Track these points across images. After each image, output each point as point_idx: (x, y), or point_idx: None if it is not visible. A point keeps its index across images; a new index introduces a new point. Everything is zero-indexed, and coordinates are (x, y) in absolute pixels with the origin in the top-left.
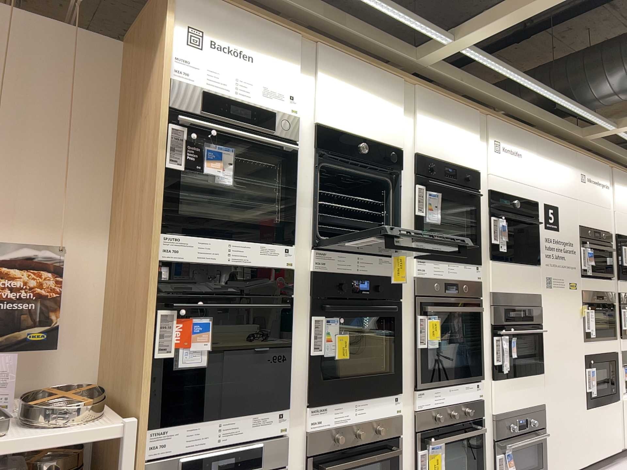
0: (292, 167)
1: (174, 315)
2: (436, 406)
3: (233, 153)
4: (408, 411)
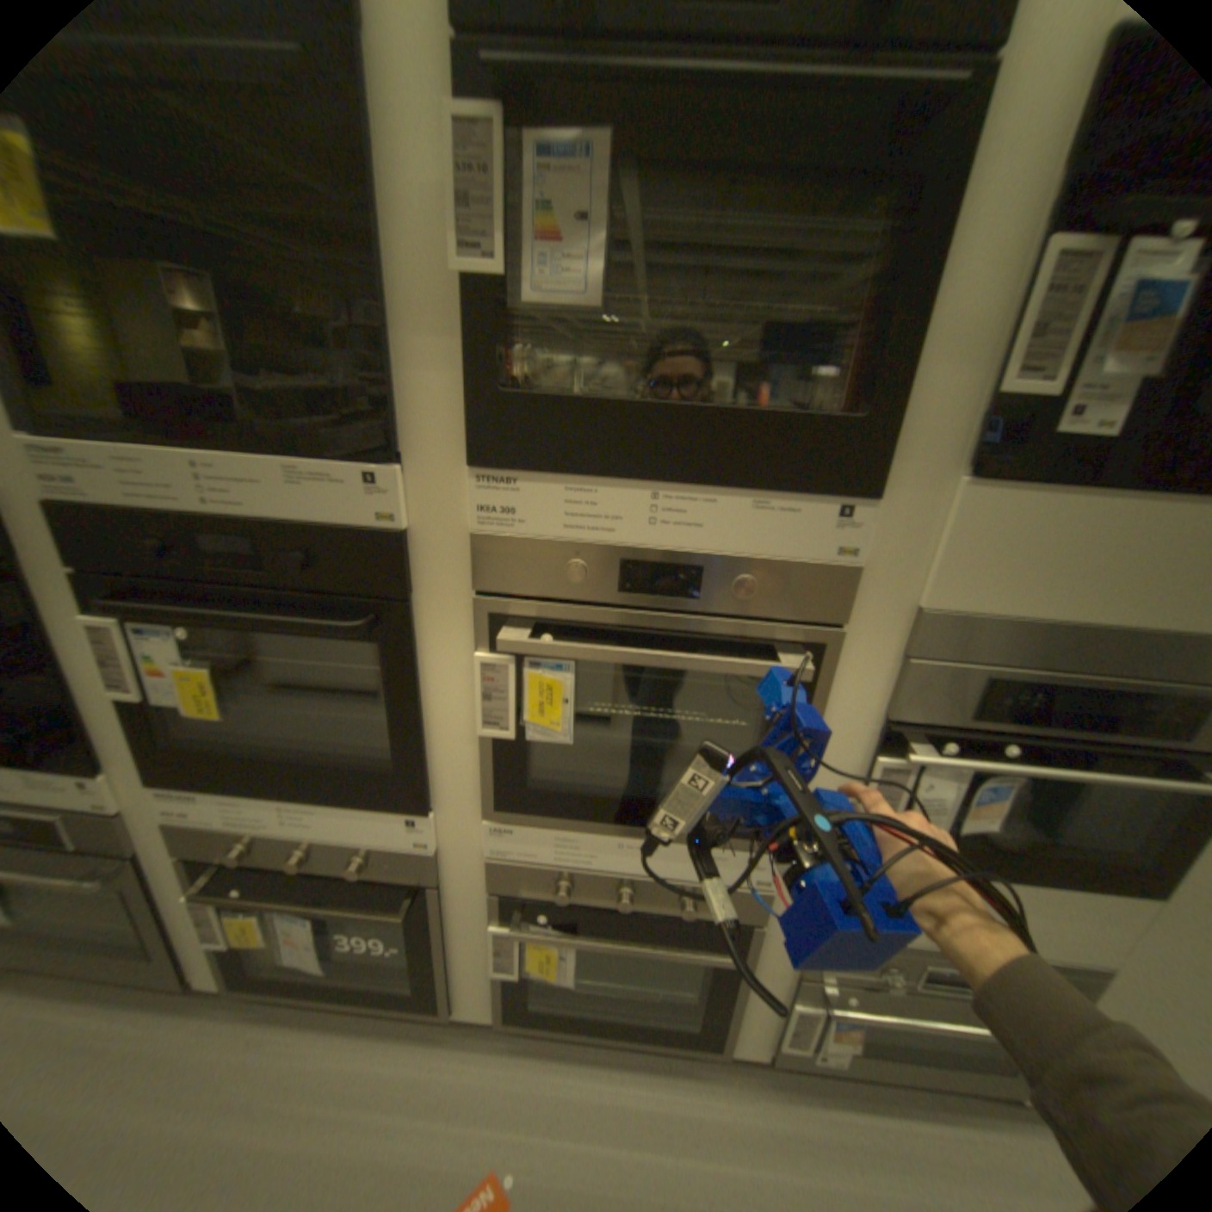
0: None
1: None
2: (561, 866)
3: None
4: (465, 848)
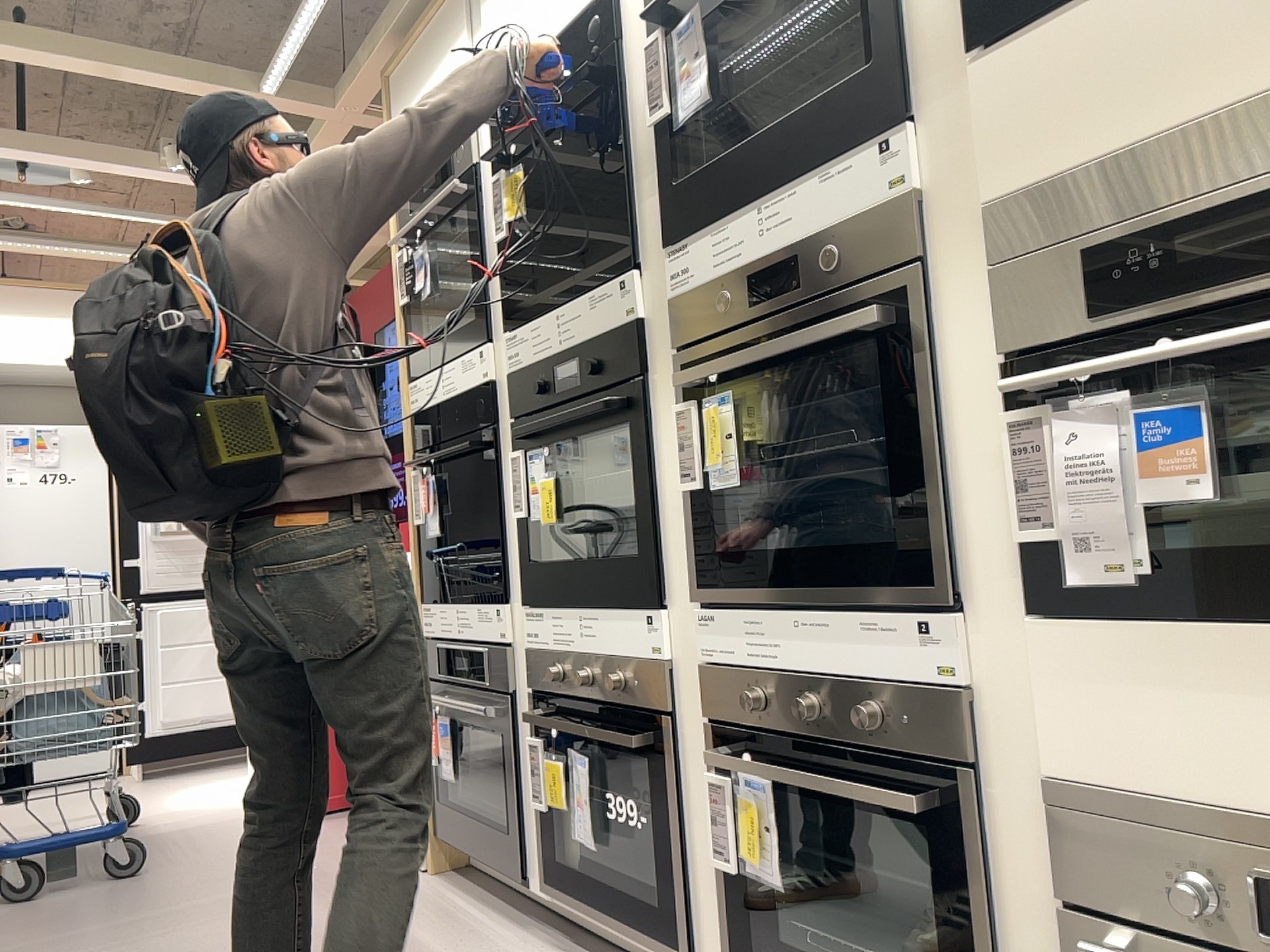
0: (472, 213)
1: (417, 475)
2: (755, 667)
3: (425, 249)
4: (691, 659)
